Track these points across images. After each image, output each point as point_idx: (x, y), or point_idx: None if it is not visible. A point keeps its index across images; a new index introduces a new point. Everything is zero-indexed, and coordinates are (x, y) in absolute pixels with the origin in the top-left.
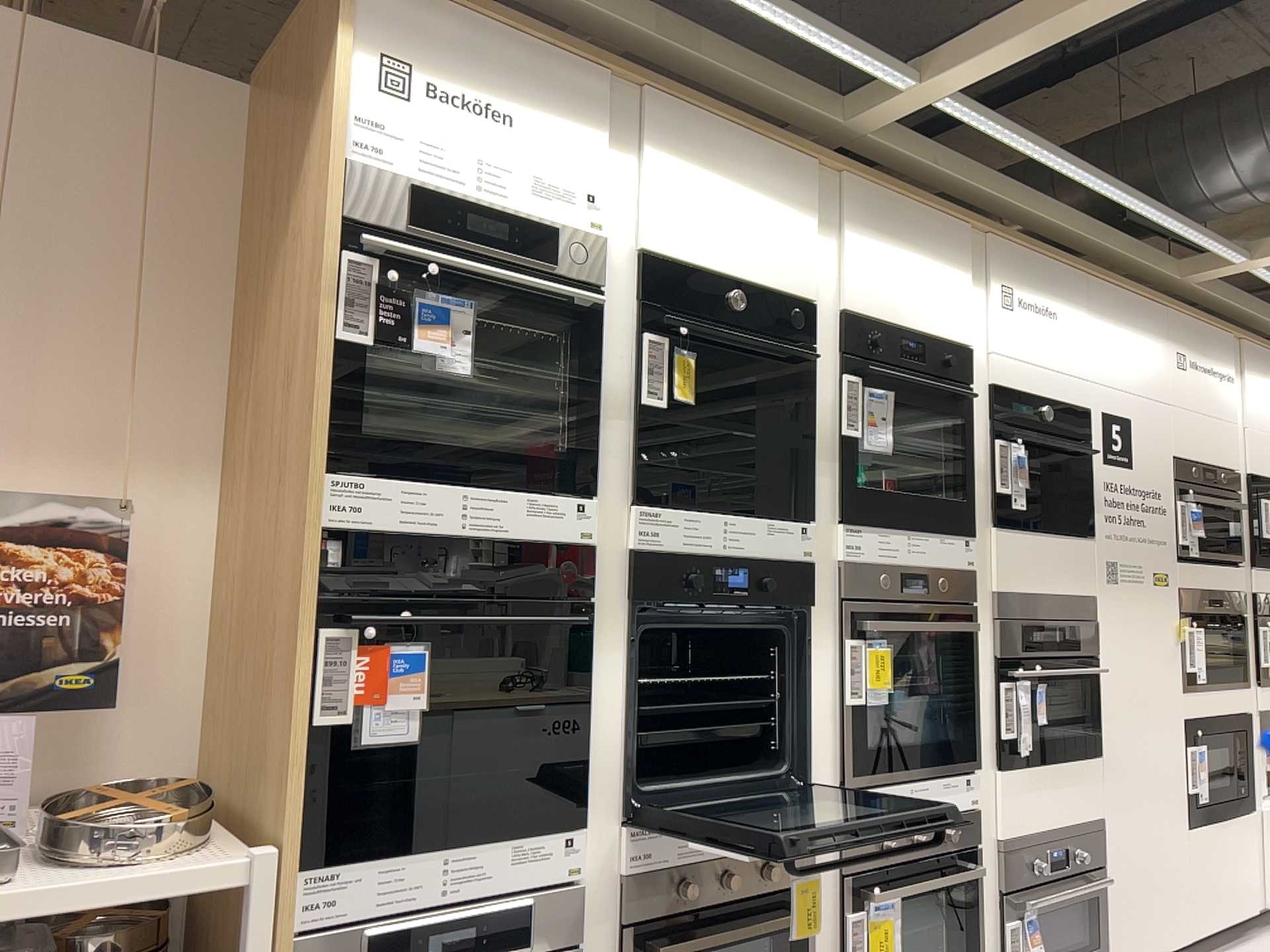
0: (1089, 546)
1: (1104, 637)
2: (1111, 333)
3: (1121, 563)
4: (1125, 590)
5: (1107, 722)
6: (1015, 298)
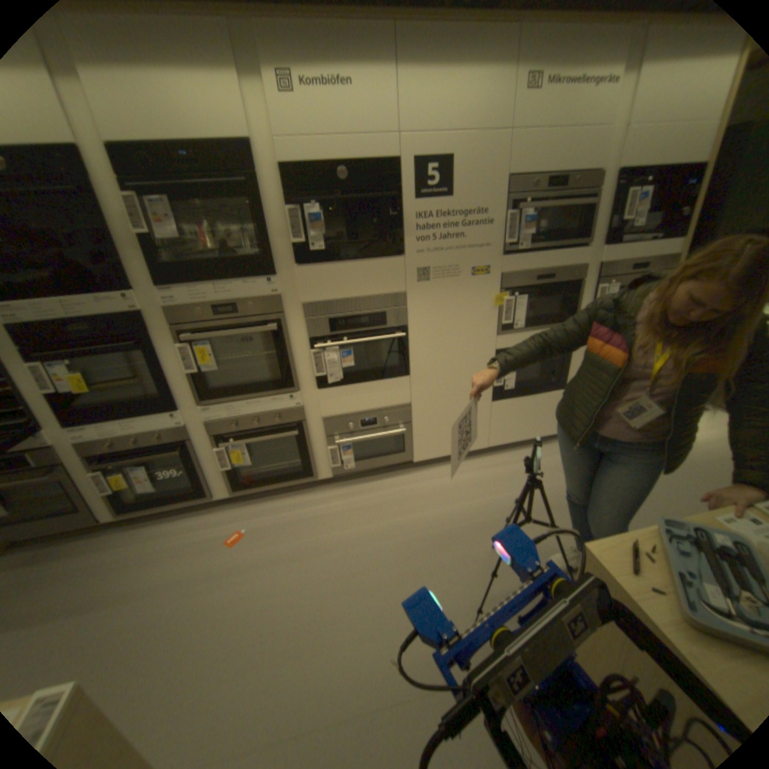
0: (398, 262)
1: (413, 315)
2: (432, 76)
3: (434, 268)
4: (438, 284)
5: (415, 360)
6: (294, 76)
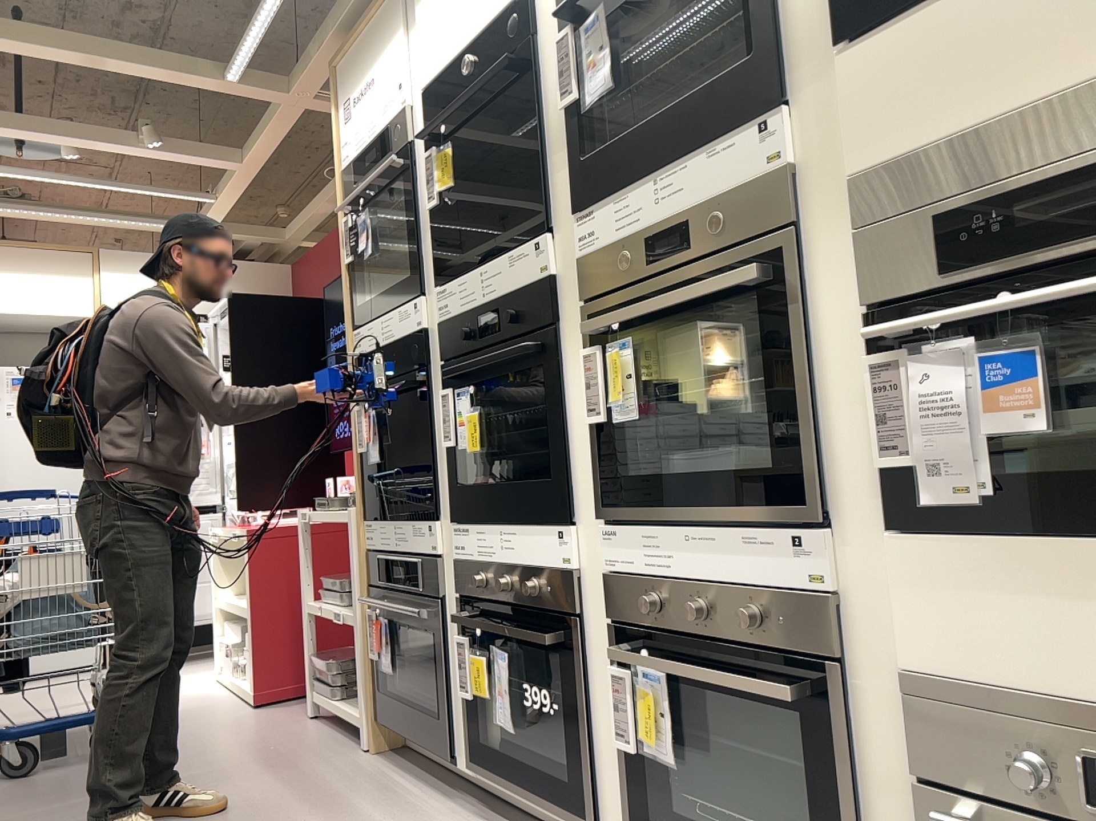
0: None
1: None
2: None
3: None
4: None
5: None
6: None
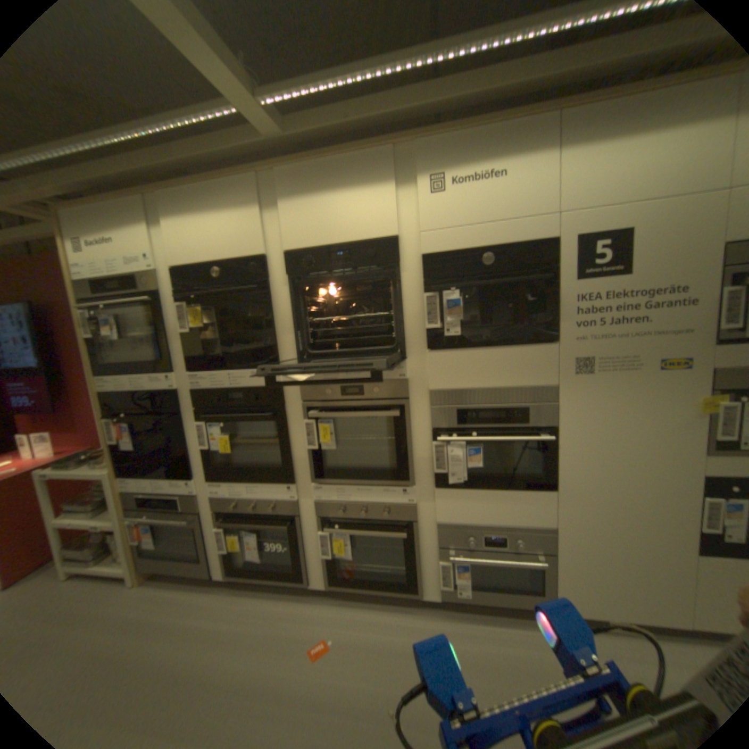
0: (550, 350)
1: (569, 414)
2: (607, 150)
3: (602, 358)
4: (608, 378)
5: (568, 472)
6: (447, 178)
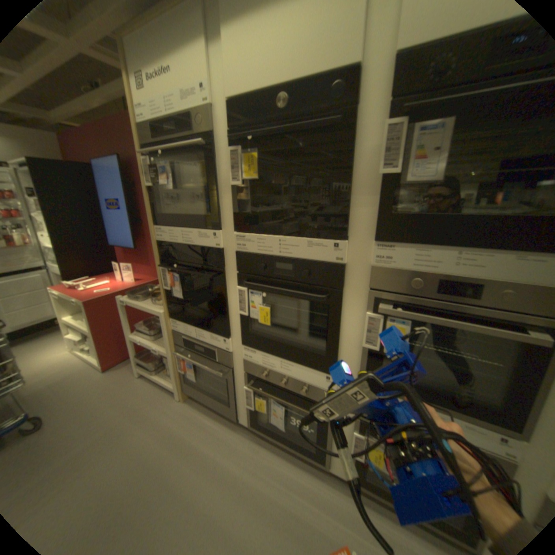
0: None
1: None
2: None
3: None
4: None
5: None
6: None
